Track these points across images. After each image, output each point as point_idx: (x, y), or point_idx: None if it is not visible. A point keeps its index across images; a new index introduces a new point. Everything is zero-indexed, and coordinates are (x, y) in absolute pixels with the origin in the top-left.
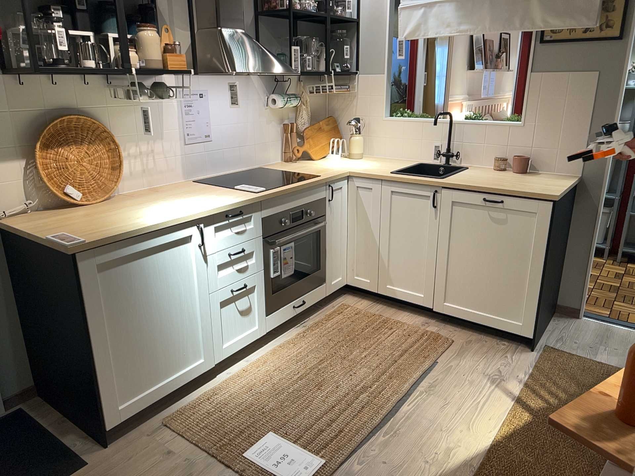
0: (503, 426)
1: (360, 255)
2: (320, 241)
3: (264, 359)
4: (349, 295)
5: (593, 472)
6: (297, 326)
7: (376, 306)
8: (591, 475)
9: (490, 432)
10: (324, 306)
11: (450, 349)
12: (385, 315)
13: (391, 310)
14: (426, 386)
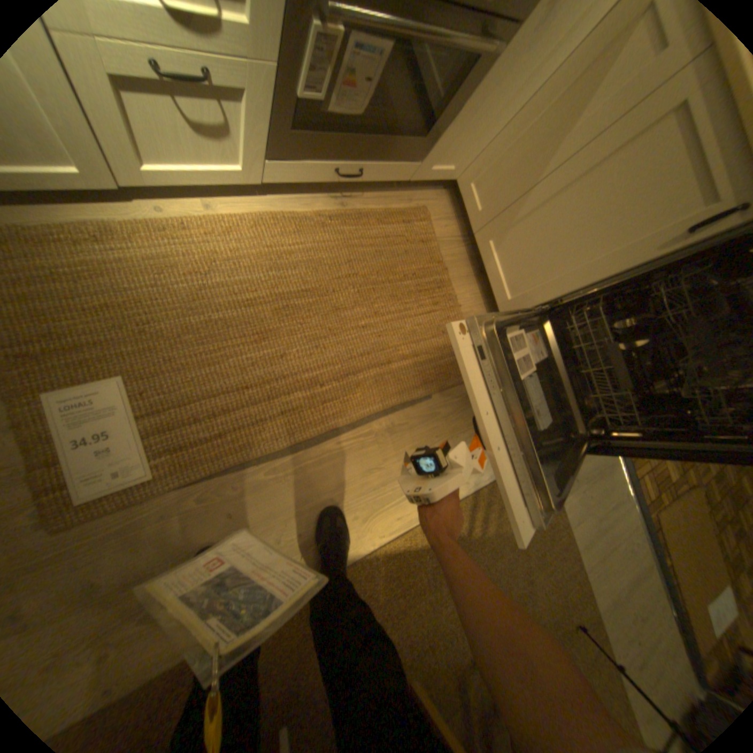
0: (399, 539)
1: (504, 160)
2: (465, 81)
3: (232, 223)
4: (447, 195)
5: (416, 644)
6: (334, 194)
7: (456, 245)
8: (410, 648)
9: (380, 536)
10: (401, 186)
11: (459, 387)
12: (450, 272)
13: (464, 267)
14: (383, 424)
